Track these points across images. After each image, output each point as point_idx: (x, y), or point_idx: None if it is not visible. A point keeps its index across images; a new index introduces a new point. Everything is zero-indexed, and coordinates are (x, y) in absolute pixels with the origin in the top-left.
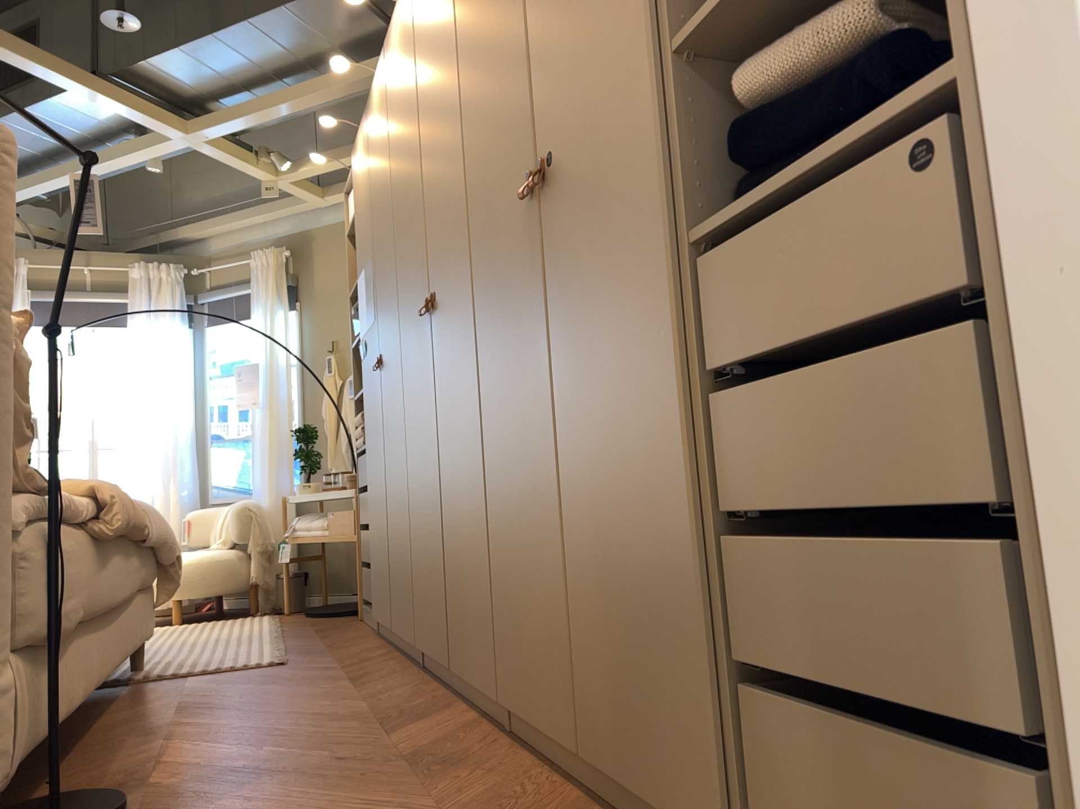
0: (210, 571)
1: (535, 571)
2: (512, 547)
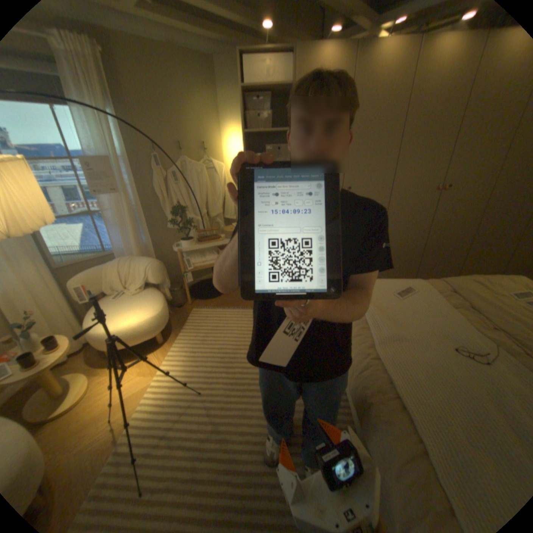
0: (167, 310)
1: (494, 260)
2: (482, 256)
